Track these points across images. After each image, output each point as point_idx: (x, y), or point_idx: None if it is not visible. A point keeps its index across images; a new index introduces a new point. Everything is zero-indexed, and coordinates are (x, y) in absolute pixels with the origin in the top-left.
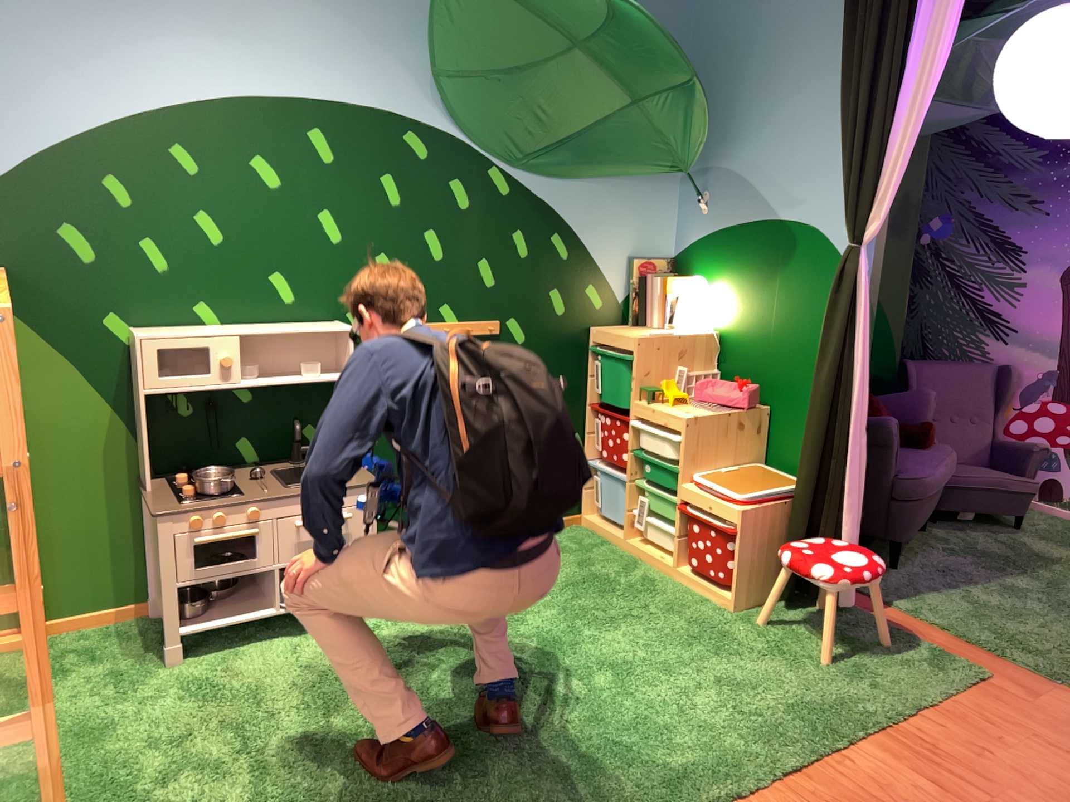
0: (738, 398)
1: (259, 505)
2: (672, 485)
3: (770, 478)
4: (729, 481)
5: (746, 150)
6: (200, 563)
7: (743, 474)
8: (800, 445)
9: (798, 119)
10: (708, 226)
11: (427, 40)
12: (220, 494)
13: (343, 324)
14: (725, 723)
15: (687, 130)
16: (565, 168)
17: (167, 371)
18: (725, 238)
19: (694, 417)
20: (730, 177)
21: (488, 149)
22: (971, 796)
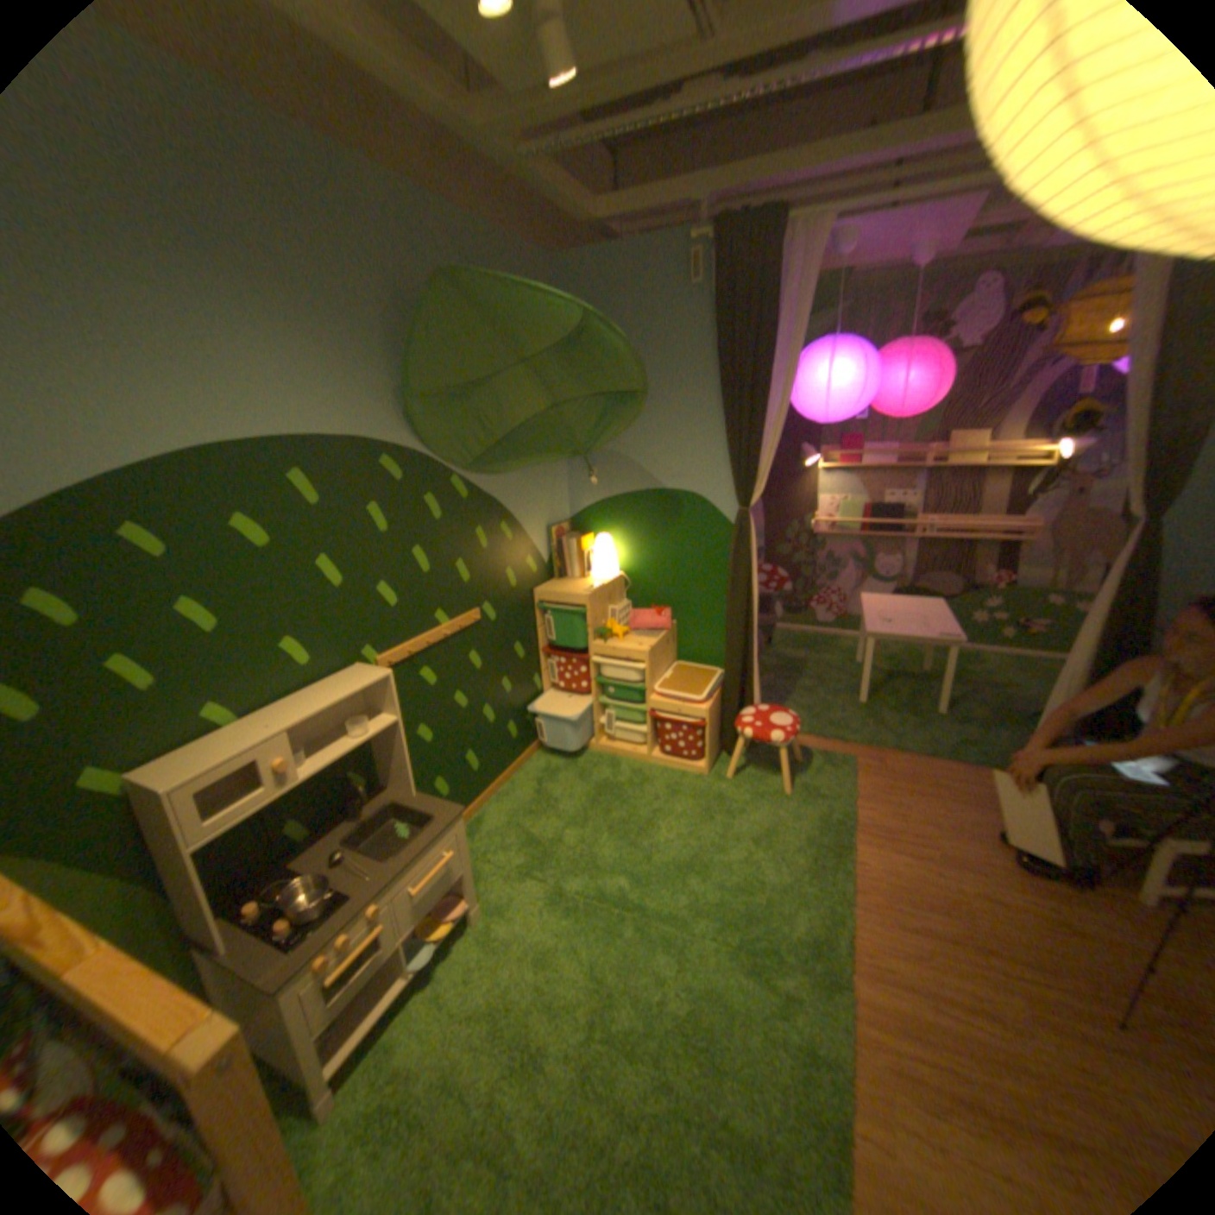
0: (665, 623)
1: (368, 907)
2: (639, 700)
3: (699, 674)
4: (682, 687)
5: (631, 434)
6: (320, 1010)
7: (682, 677)
8: (730, 651)
9: (677, 410)
10: (602, 492)
11: (378, 350)
12: (317, 920)
13: (363, 667)
14: (798, 884)
15: (610, 426)
16: (504, 463)
17: (198, 817)
18: (621, 502)
19: (650, 648)
20: (619, 454)
21: (447, 456)
22: (942, 863)
